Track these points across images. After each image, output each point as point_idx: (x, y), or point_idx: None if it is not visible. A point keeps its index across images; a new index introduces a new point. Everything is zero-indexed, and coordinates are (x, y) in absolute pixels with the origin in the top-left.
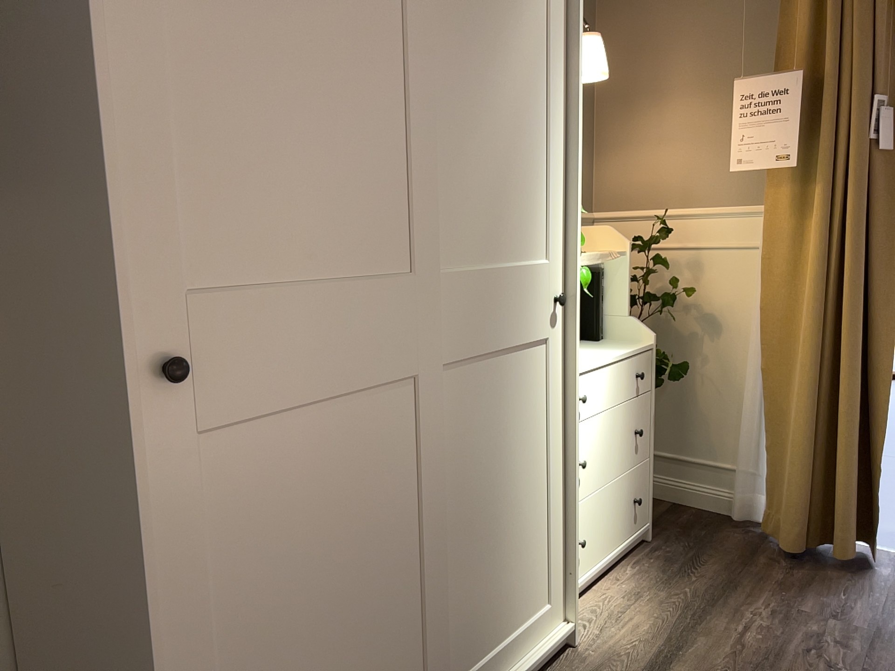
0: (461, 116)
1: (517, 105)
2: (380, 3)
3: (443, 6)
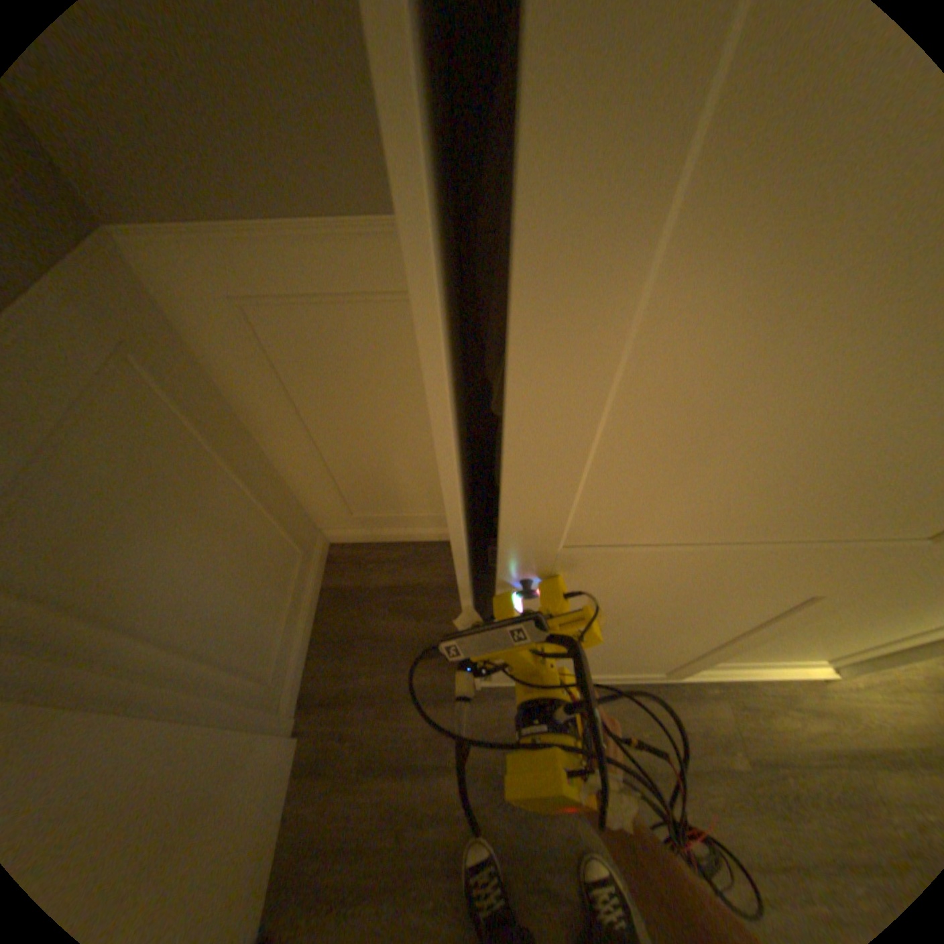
0: None
1: None
2: None
3: None
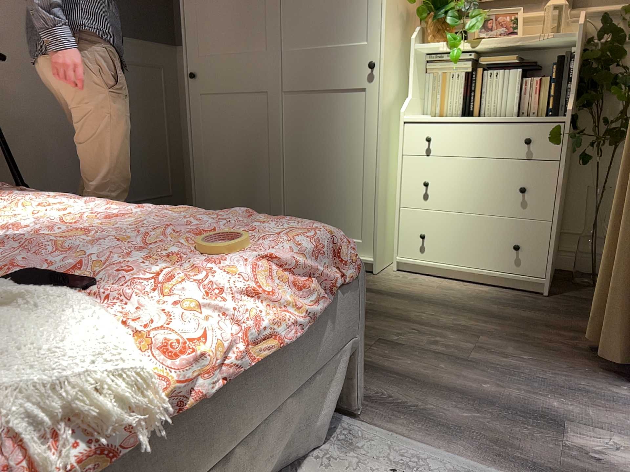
0: None
1: None
2: None
3: None
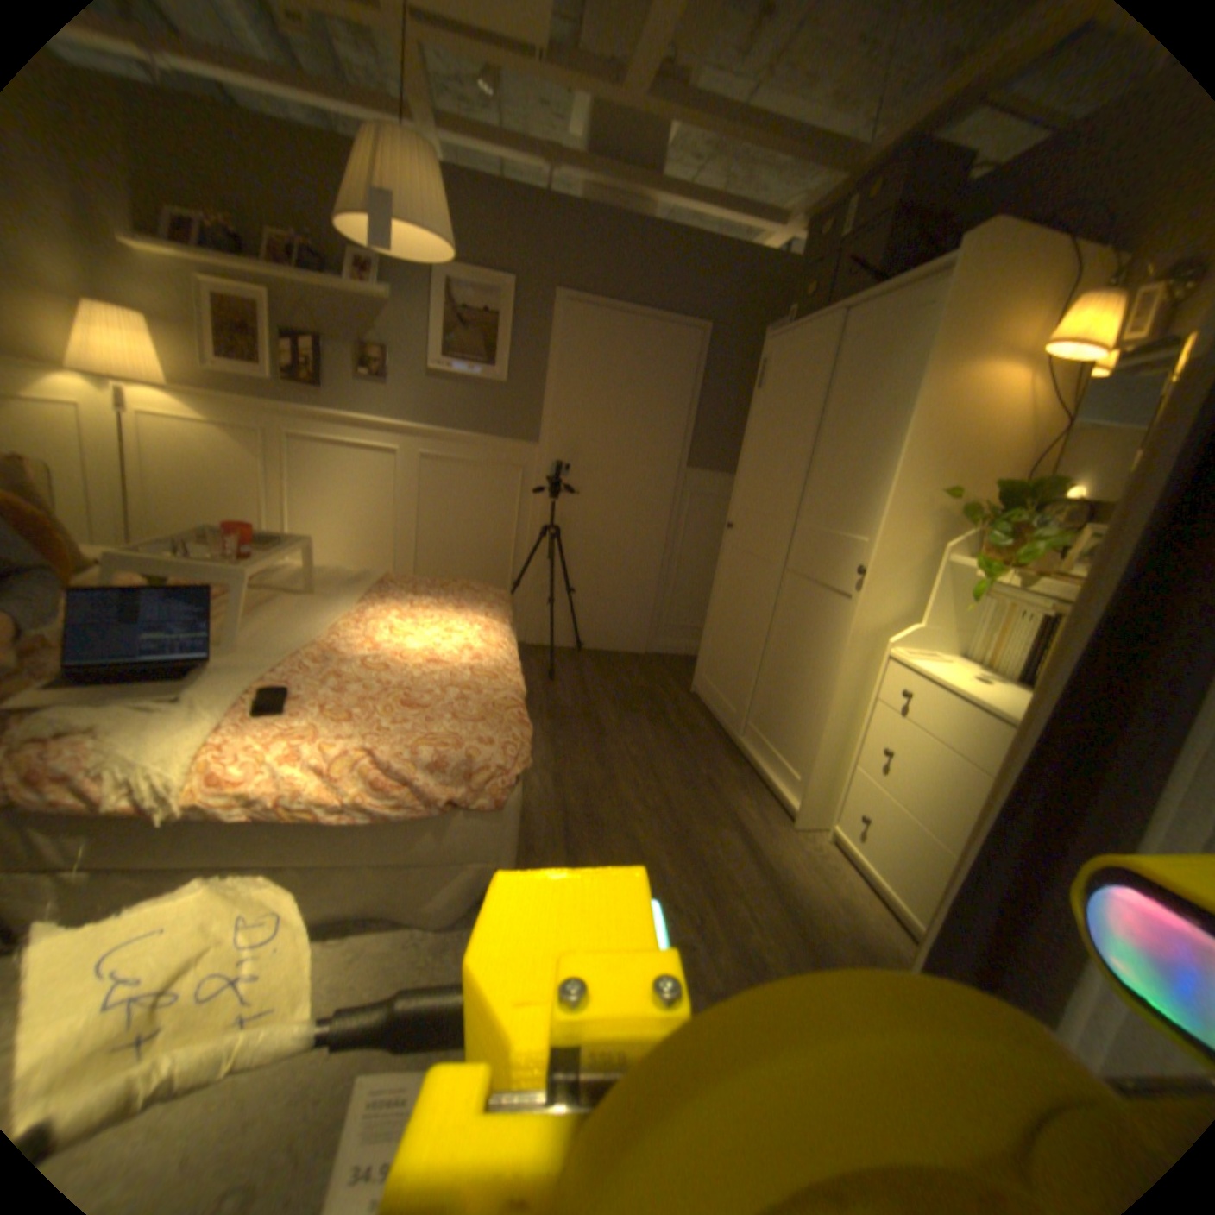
0: (835, 444)
1: (874, 429)
2: (803, 406)
3: (841, 390)
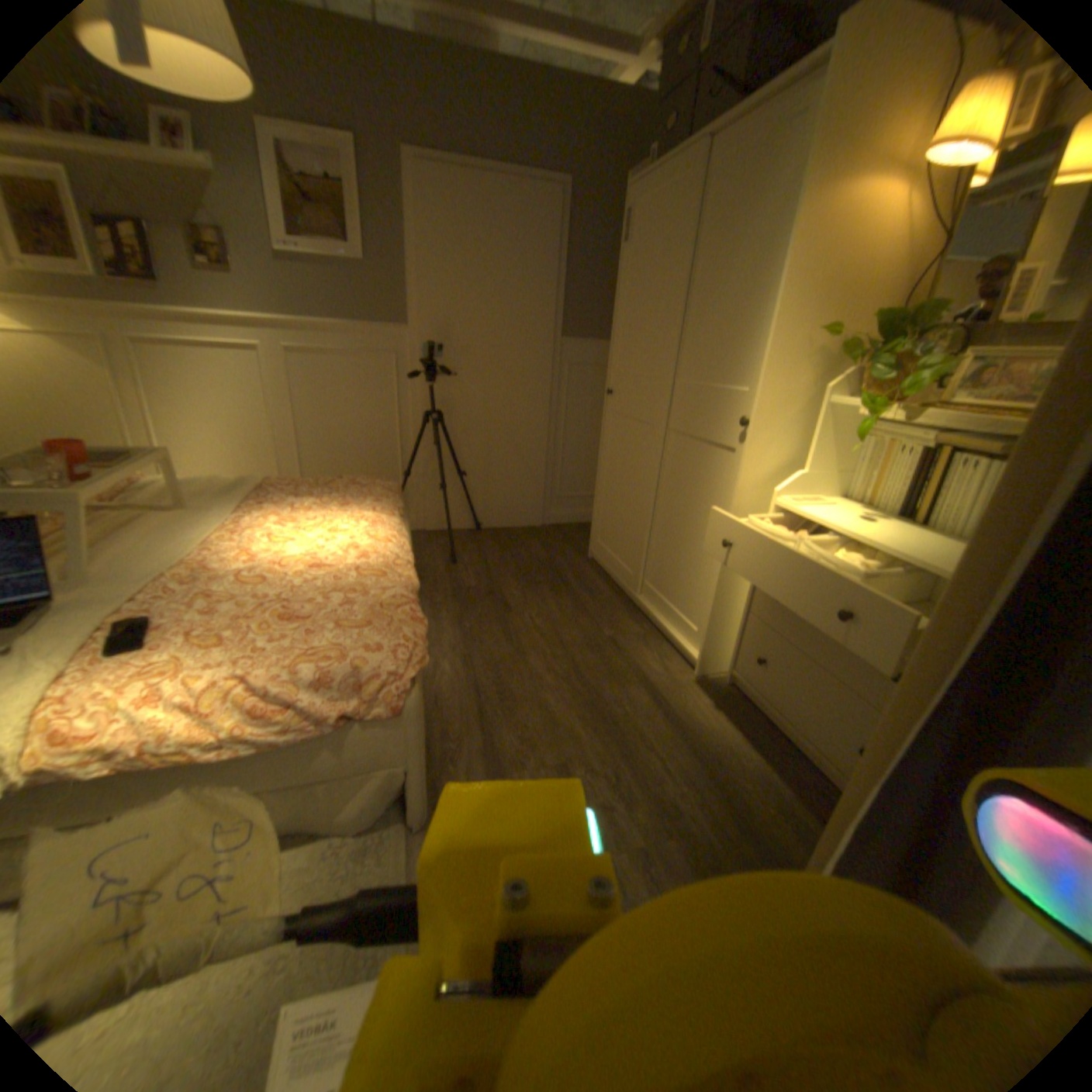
0: (707, 292)
1: (748, 269)
2: (672, 255)
3: (710, 231)
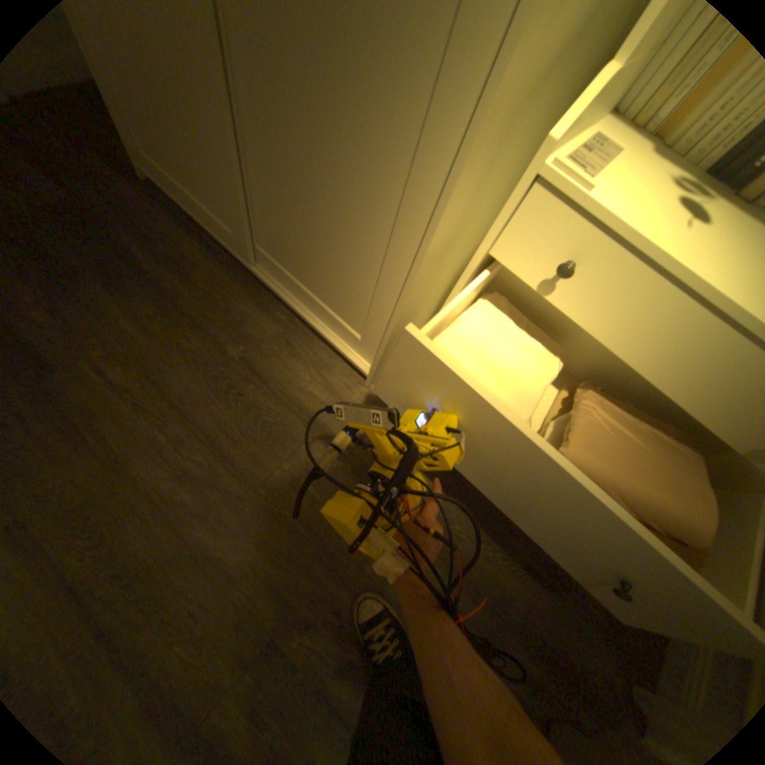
0: None
1: None
2: None
3: None
